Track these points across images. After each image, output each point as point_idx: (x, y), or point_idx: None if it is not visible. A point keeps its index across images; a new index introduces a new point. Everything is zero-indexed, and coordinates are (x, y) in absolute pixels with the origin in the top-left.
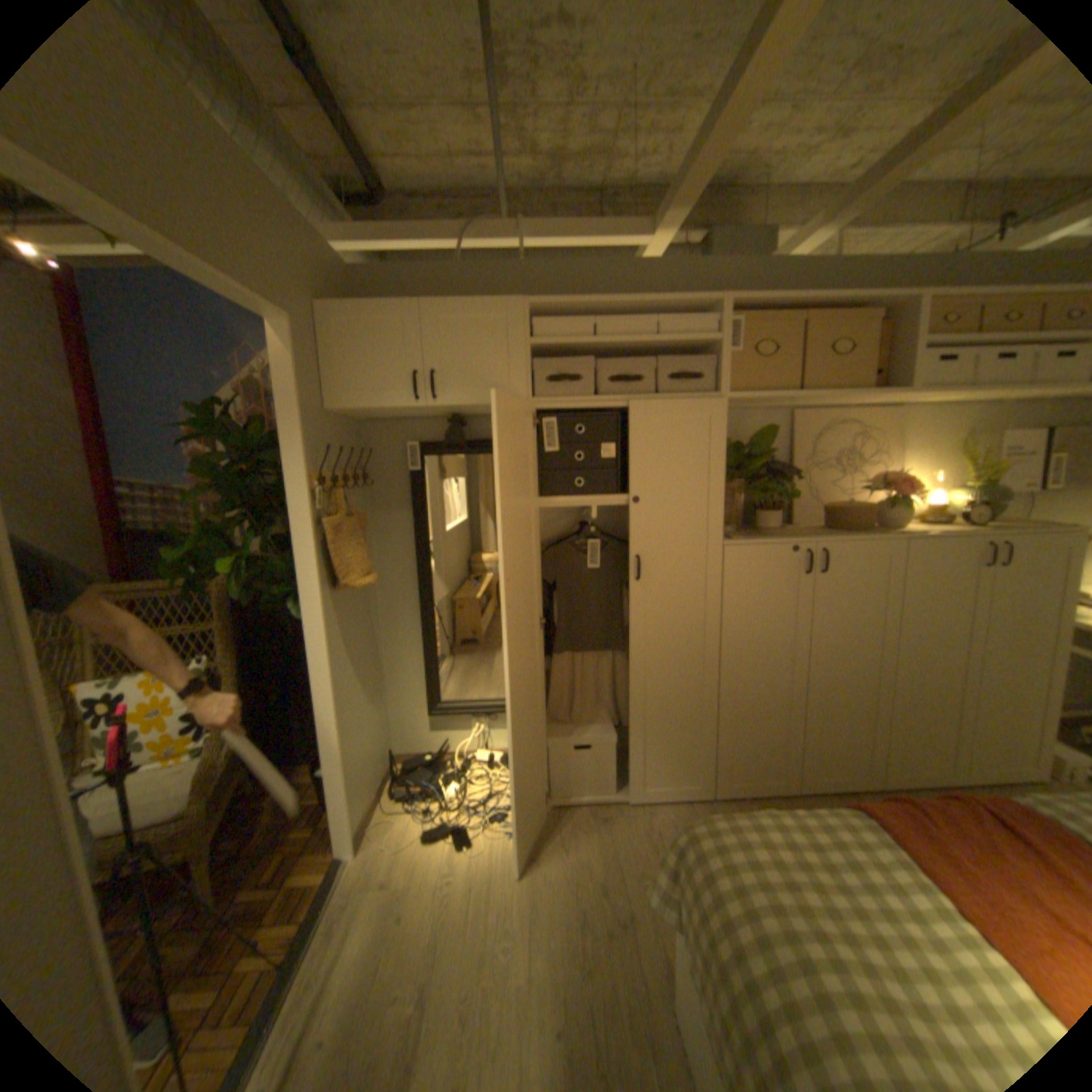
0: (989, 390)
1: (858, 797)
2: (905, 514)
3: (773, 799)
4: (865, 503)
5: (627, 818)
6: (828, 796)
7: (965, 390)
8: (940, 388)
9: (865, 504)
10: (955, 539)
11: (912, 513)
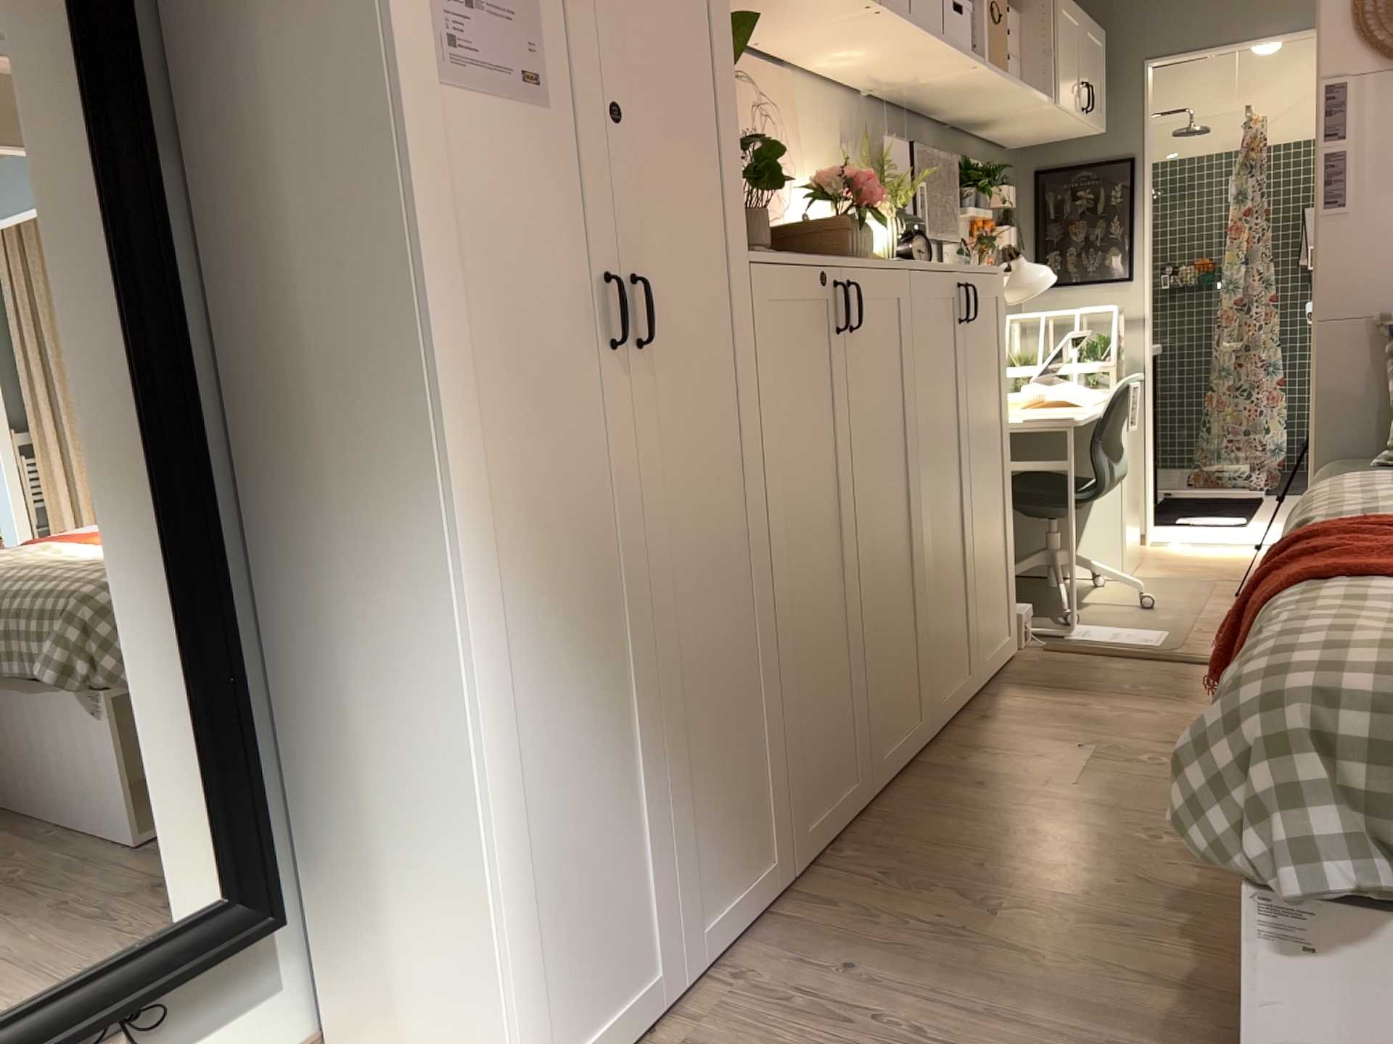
0: (929, 32)
1: (920, 762)
2: (871, 238)
3: (849, 829)
4: (811, 223)
5: (706, 1025)
6: (895, 781)
7: (914, 23)
8: (898, 9)
9: (818, 222)
10: (938, 272)
11: (873, 238)
